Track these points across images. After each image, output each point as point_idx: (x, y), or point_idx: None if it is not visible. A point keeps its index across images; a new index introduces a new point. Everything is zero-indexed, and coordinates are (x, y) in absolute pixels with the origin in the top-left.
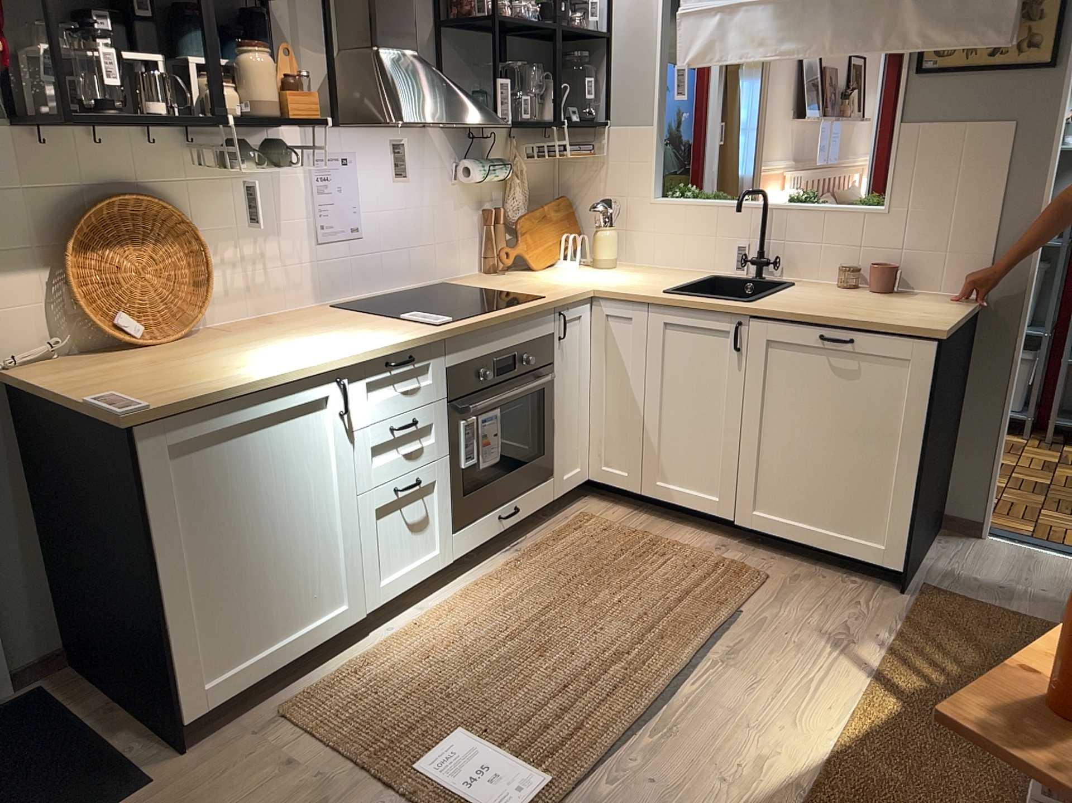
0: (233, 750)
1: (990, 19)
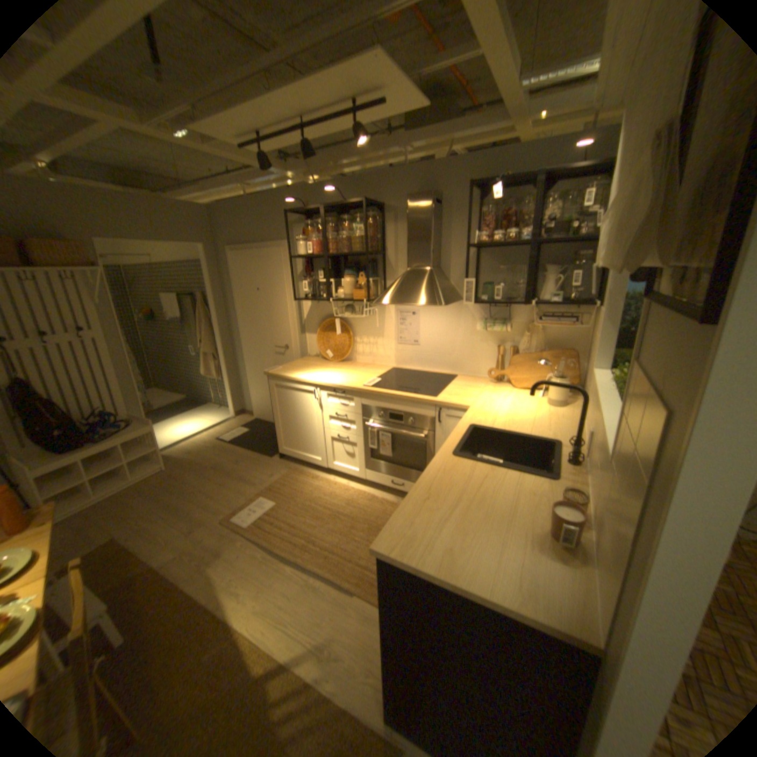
0: (279, 465)
1: (640, 227)
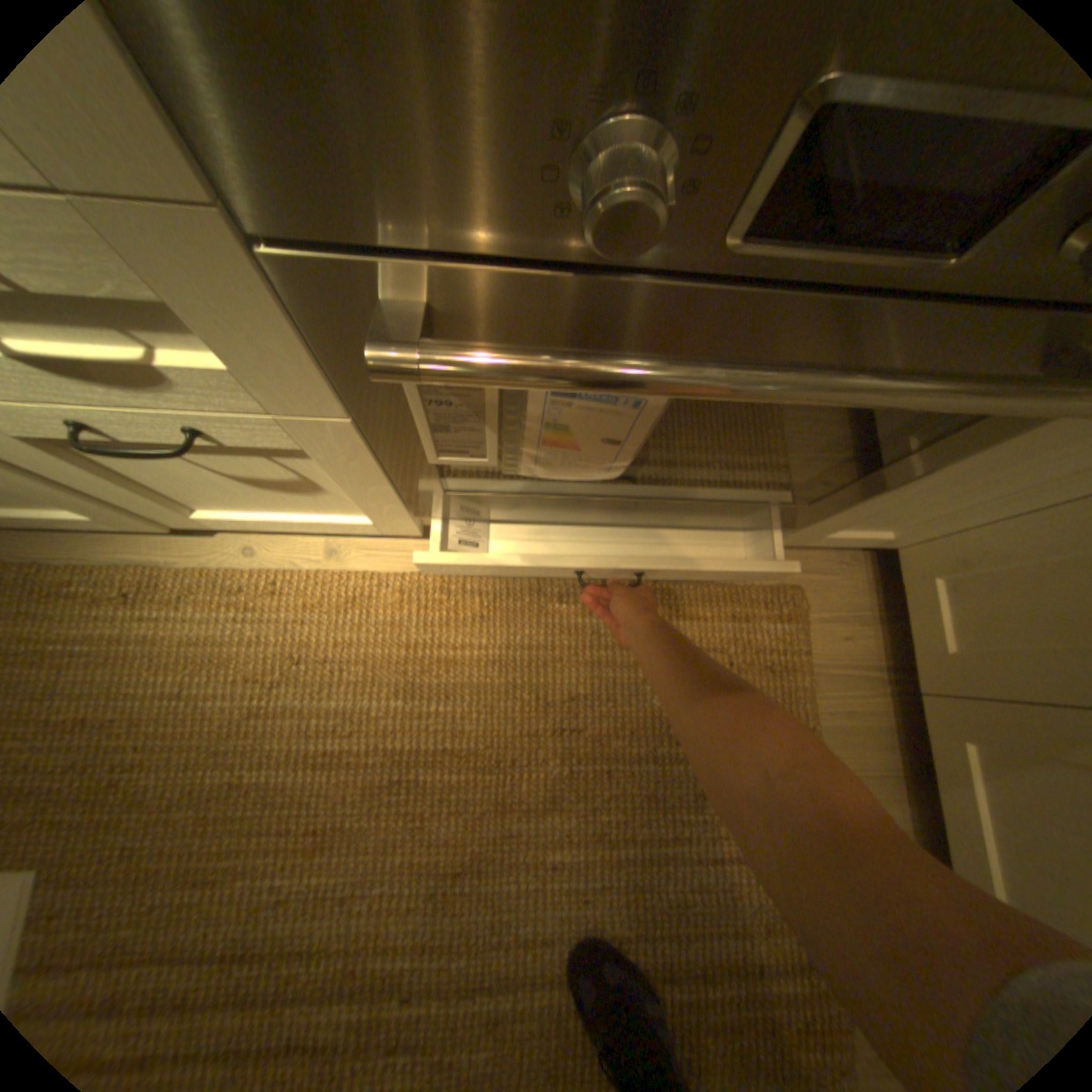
0: None
1: None
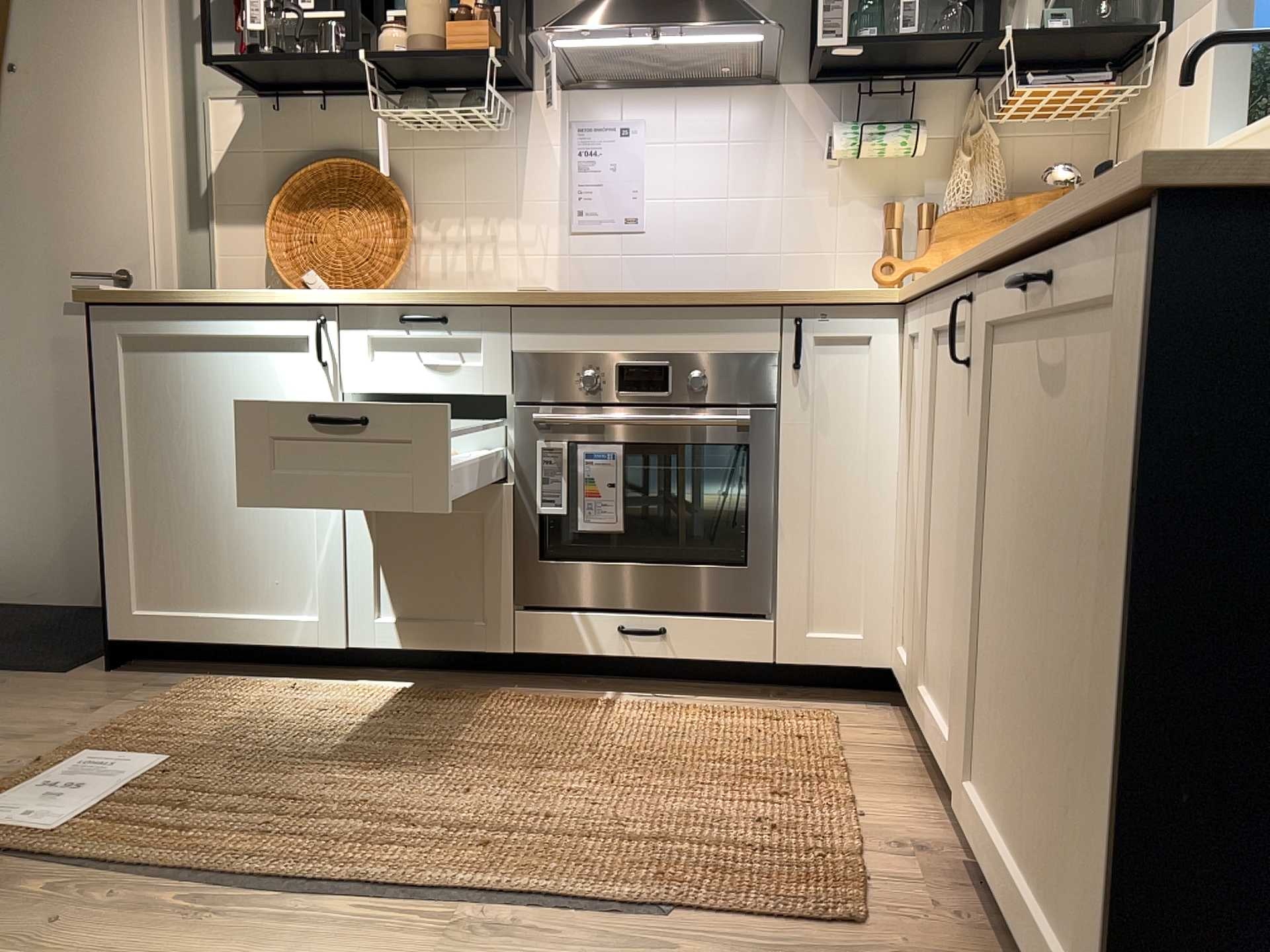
0: (116, 686)
1: None
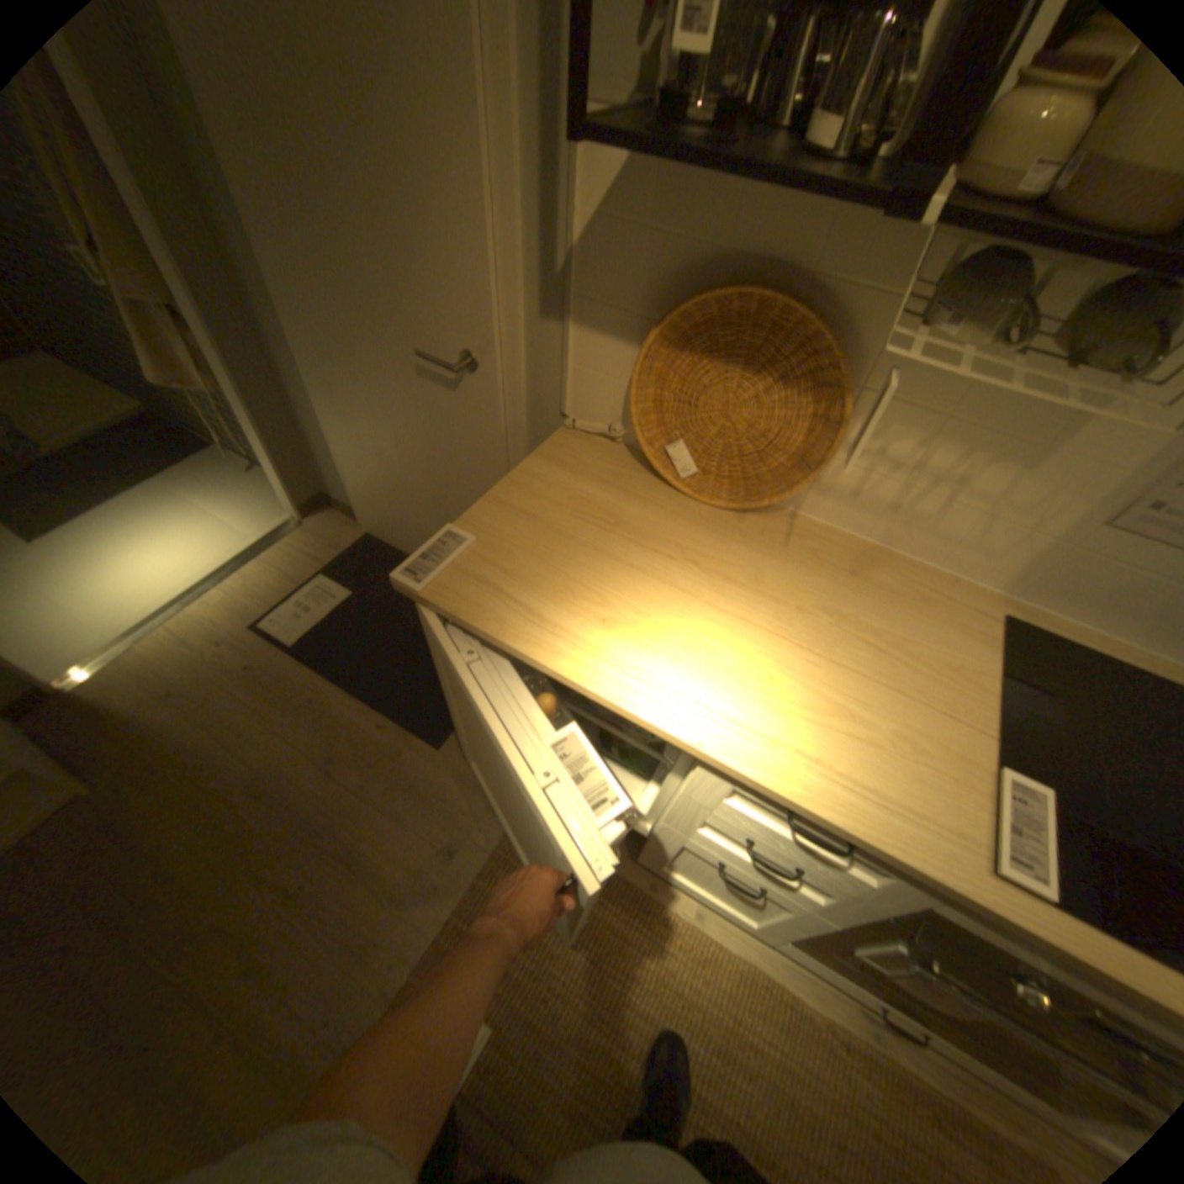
0: (470, 794)
1: None
